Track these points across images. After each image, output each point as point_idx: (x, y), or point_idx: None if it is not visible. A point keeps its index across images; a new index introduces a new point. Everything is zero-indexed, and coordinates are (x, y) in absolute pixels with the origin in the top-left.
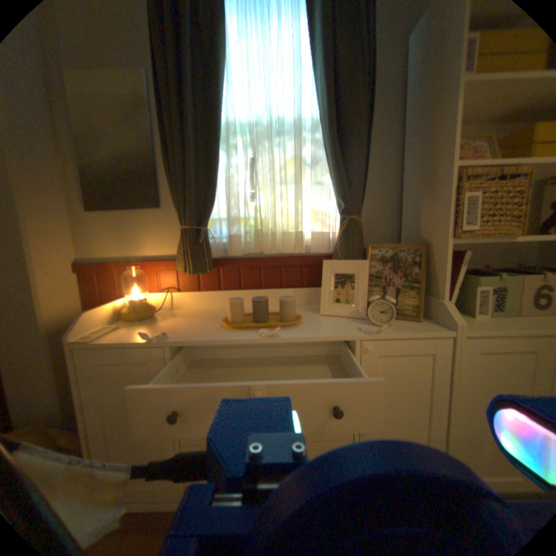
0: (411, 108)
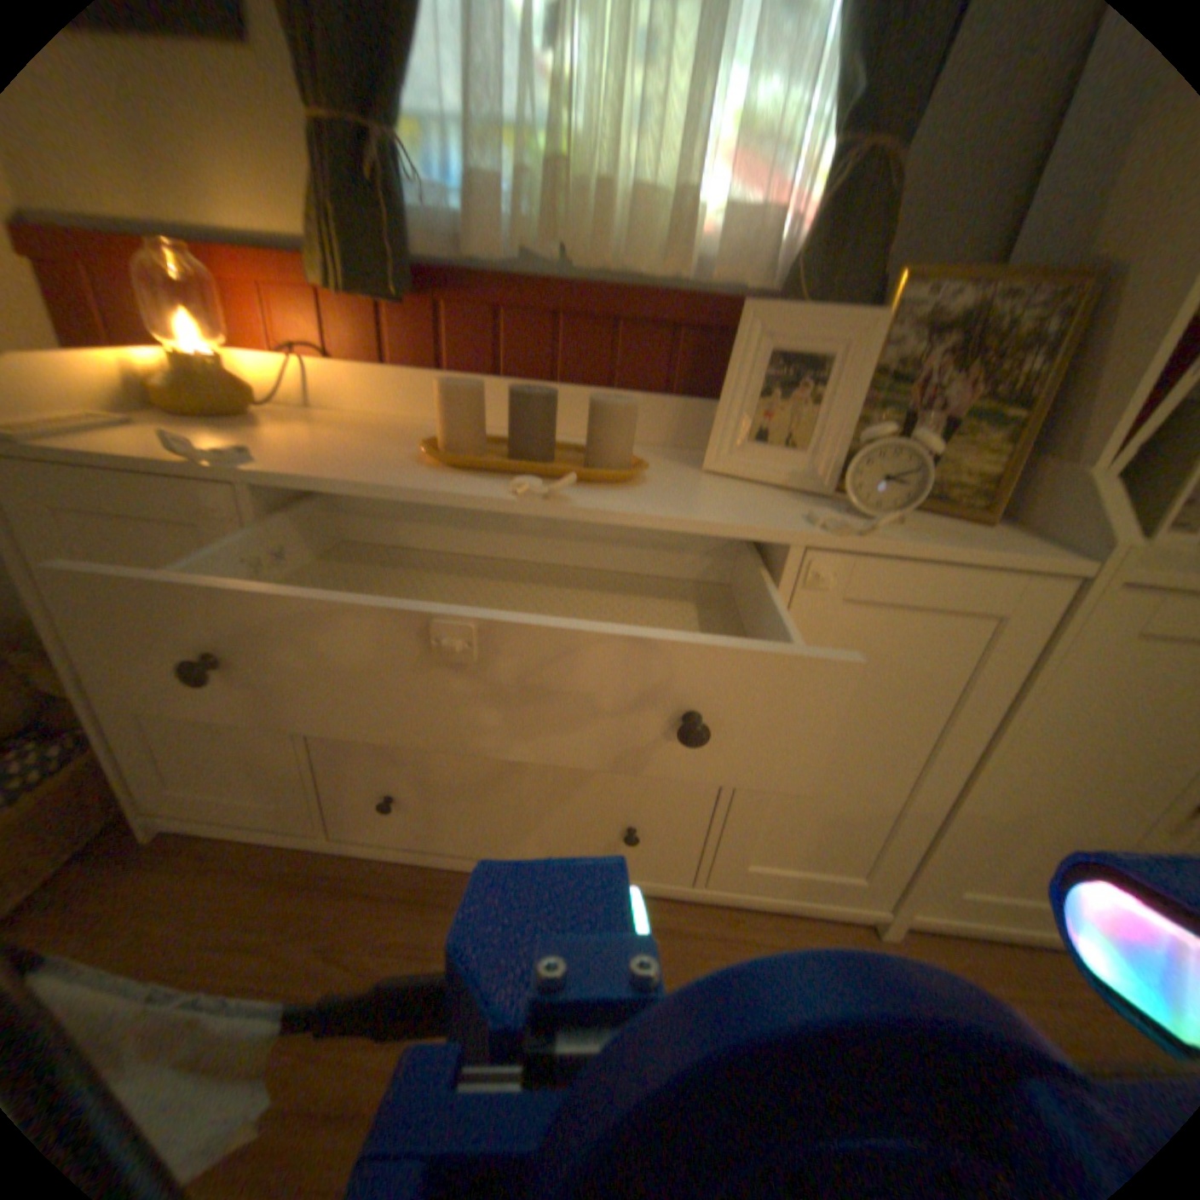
0: None
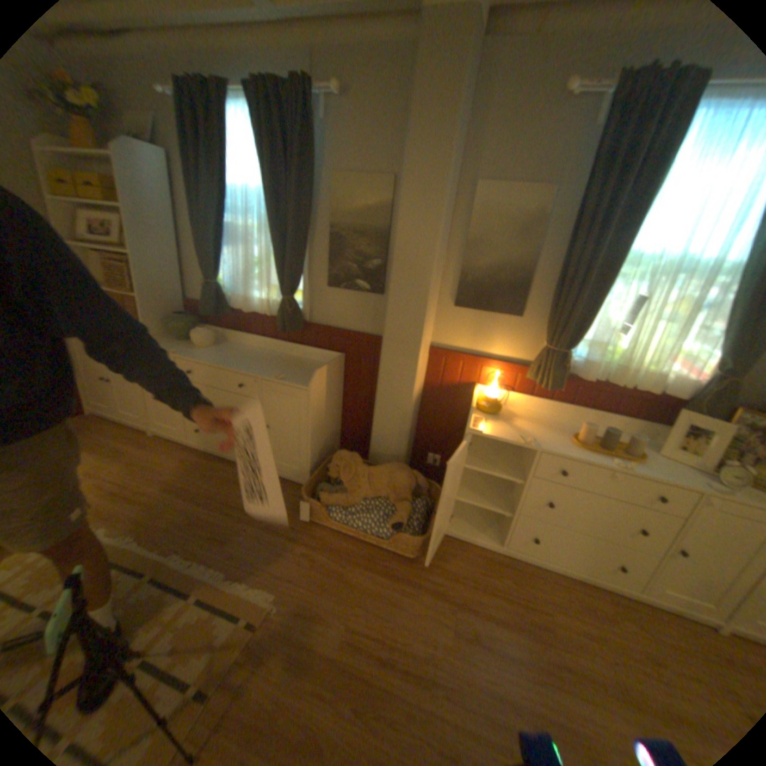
0: None
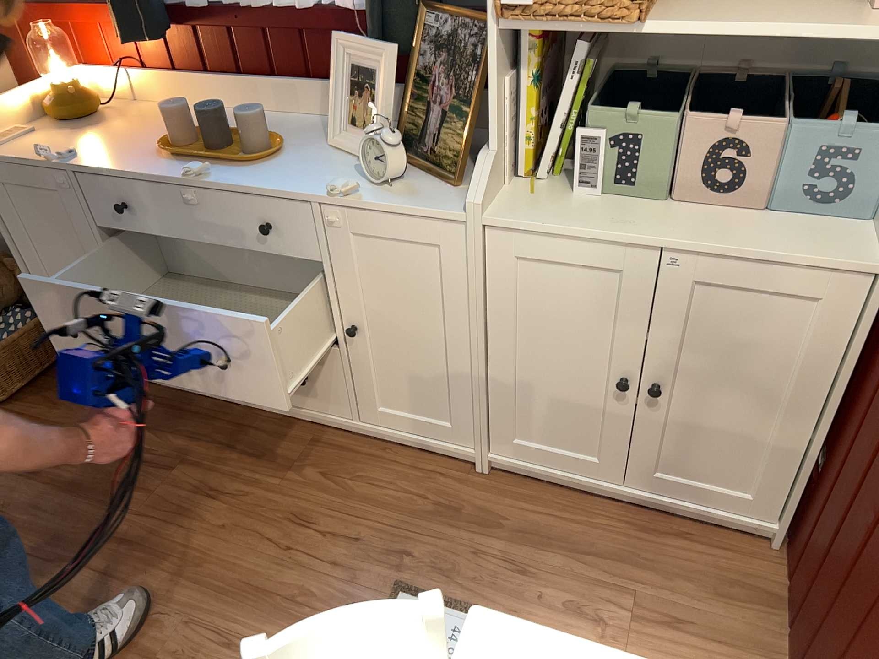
0: None
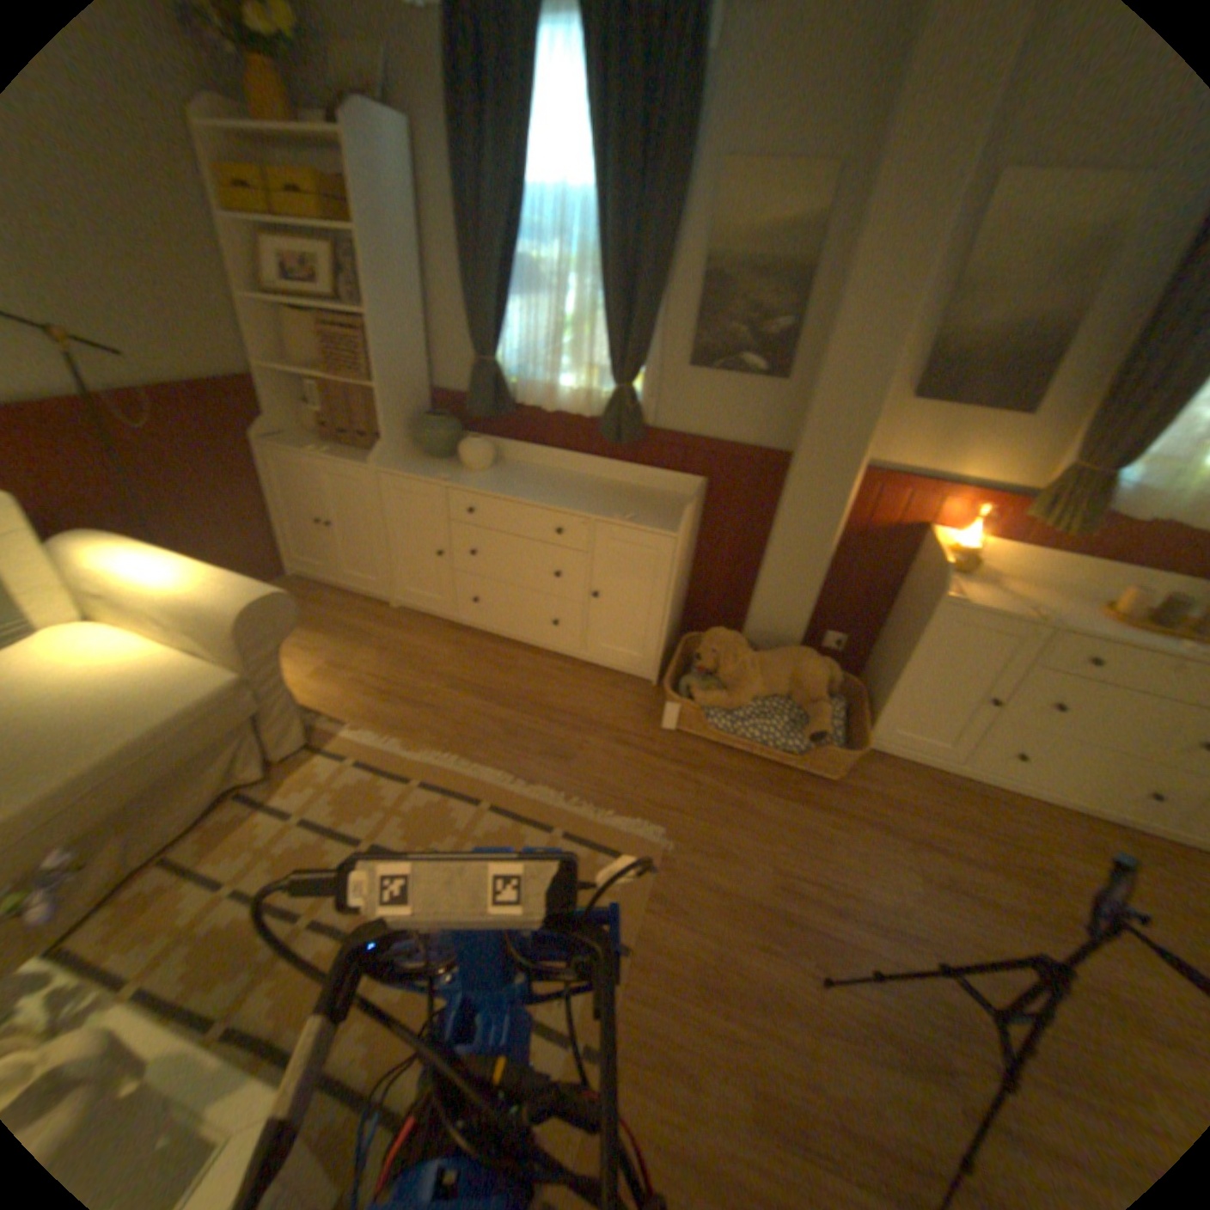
0: None
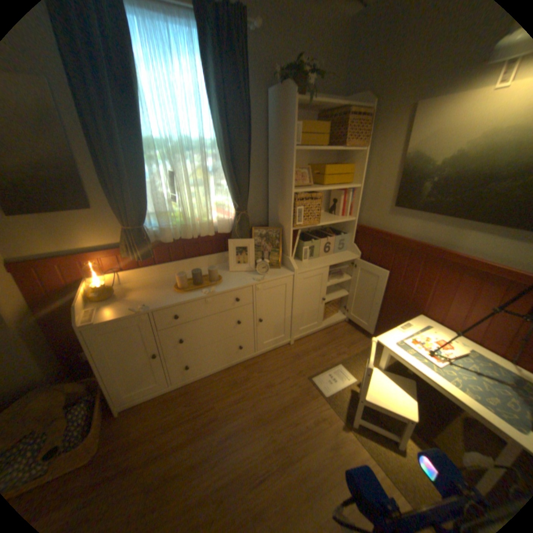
0: (270, 139)
